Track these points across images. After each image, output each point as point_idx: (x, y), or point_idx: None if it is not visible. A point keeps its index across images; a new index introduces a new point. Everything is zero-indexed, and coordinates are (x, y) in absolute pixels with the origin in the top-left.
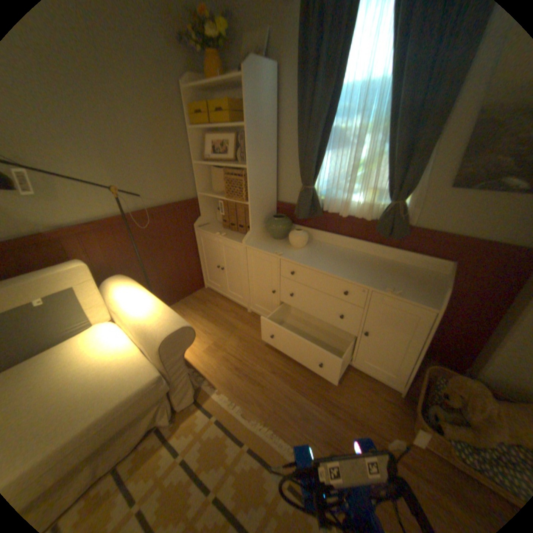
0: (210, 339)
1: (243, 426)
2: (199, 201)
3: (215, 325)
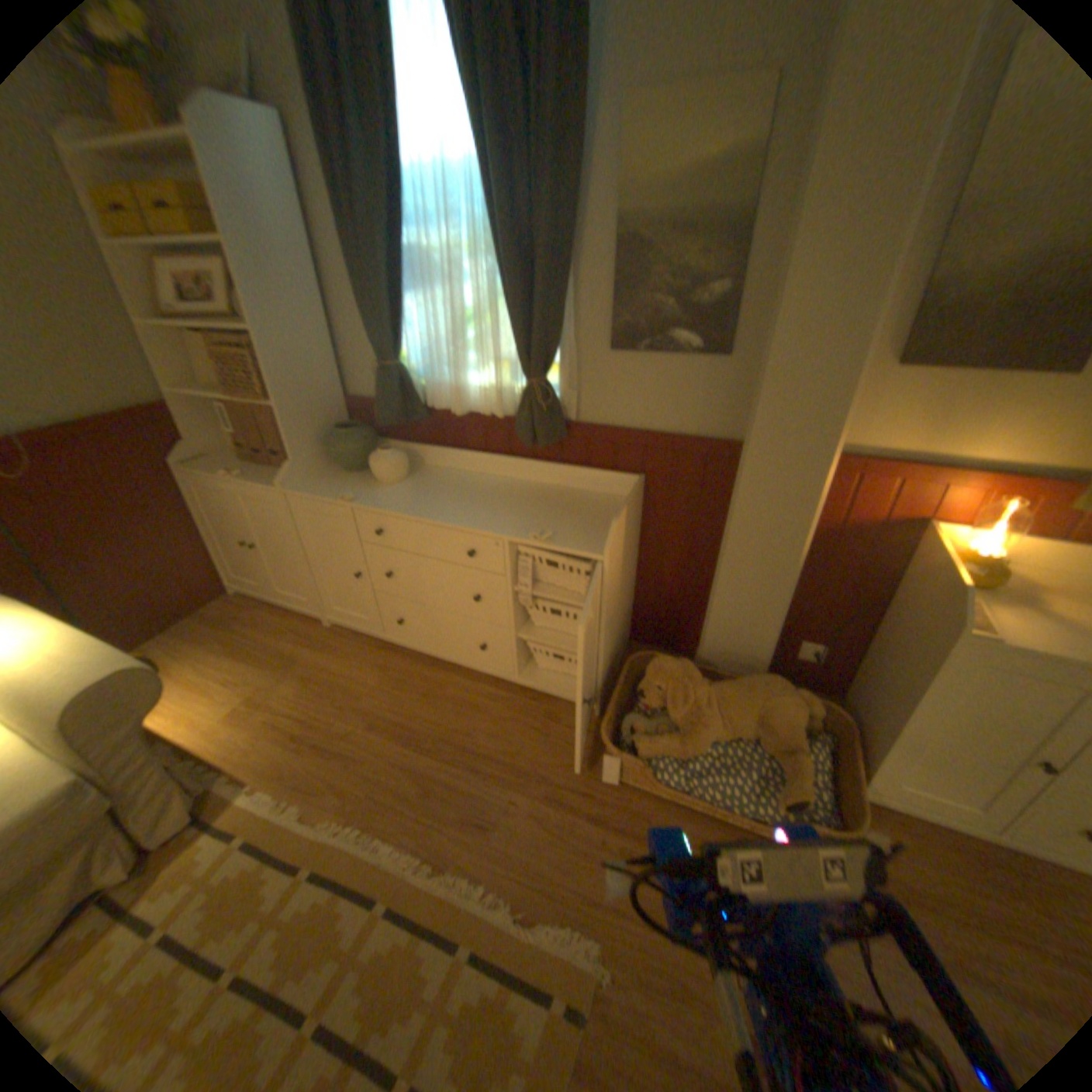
0: (235, 695)
1: (301, 837)
2: (170, 405)
3: (248, 664)
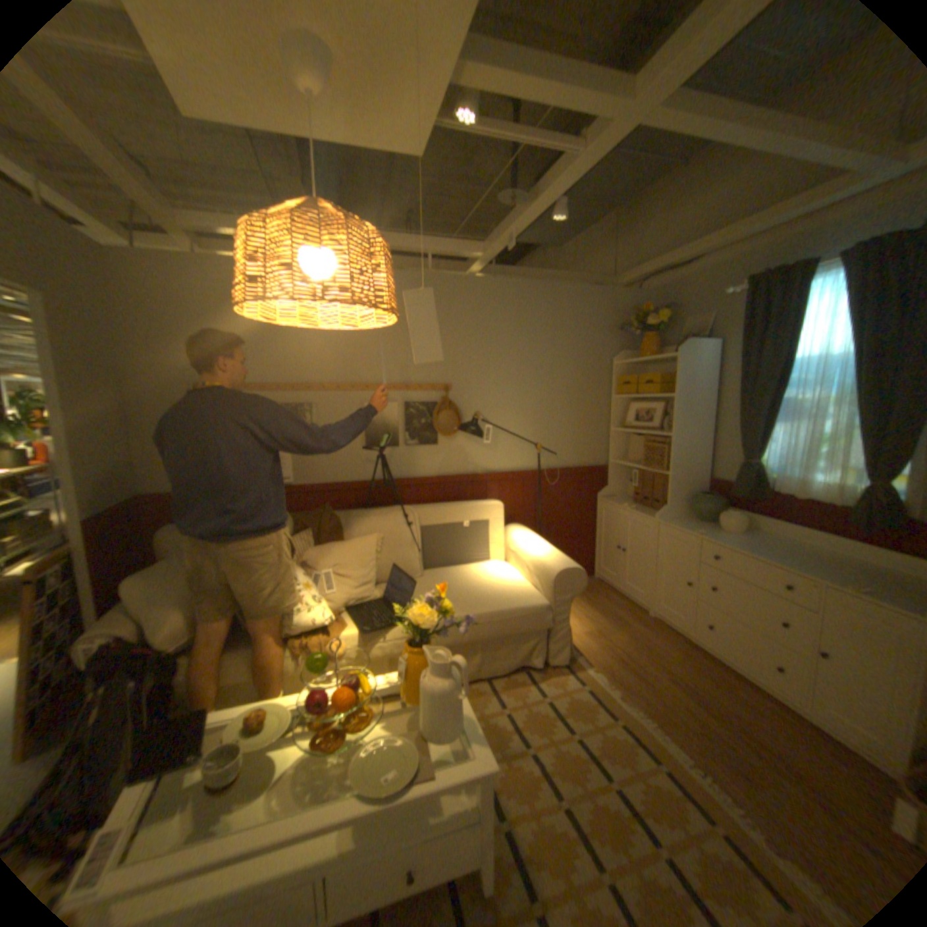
0: (593, 626)
1: (622, 708)
2: (610, 469)
3: (602, 615)
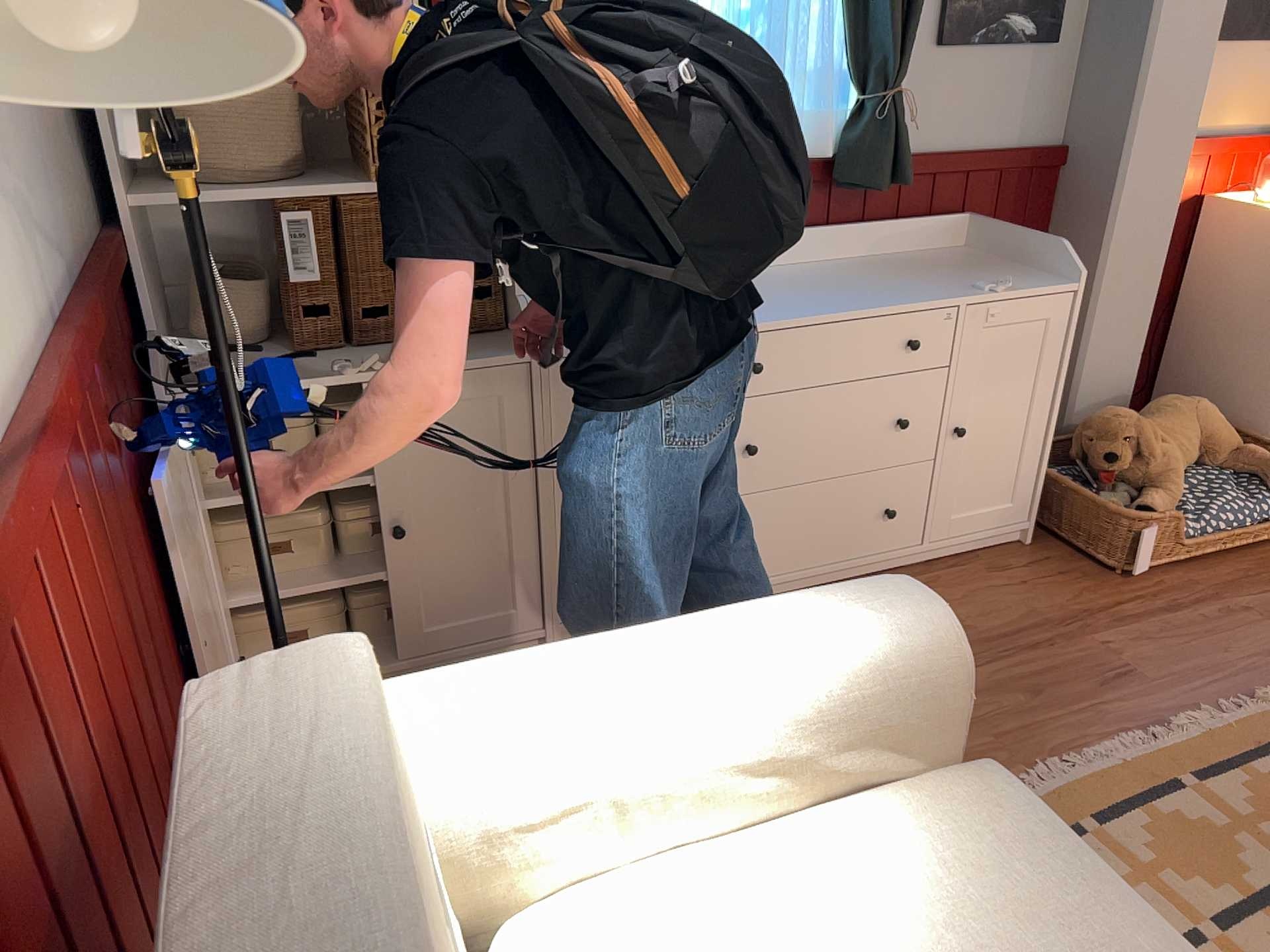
0: None
1: None
2: (132, 247)
3: None
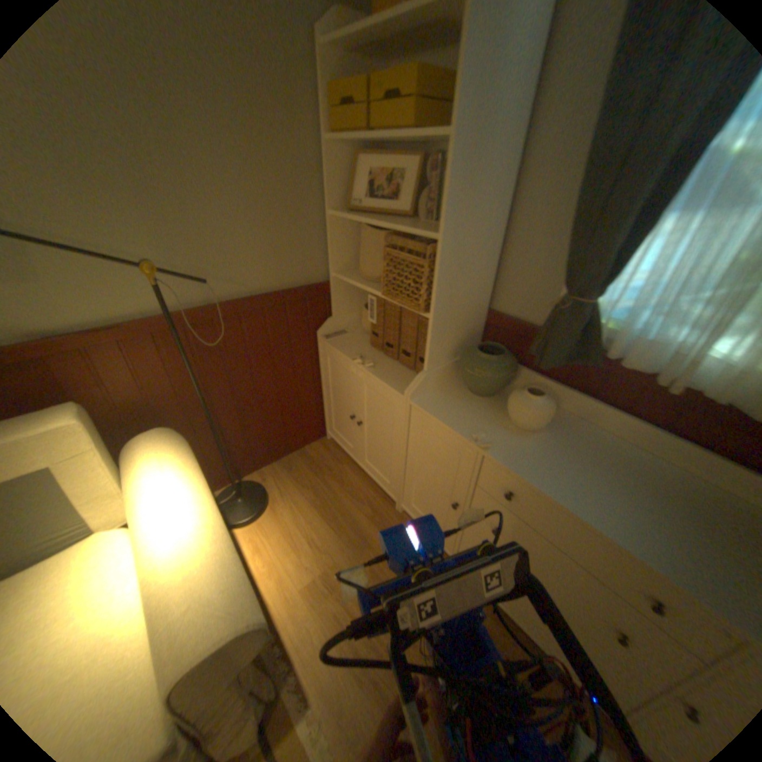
0: (318, 563)
1: None
2: (334, 287)
3: (332, 528)
